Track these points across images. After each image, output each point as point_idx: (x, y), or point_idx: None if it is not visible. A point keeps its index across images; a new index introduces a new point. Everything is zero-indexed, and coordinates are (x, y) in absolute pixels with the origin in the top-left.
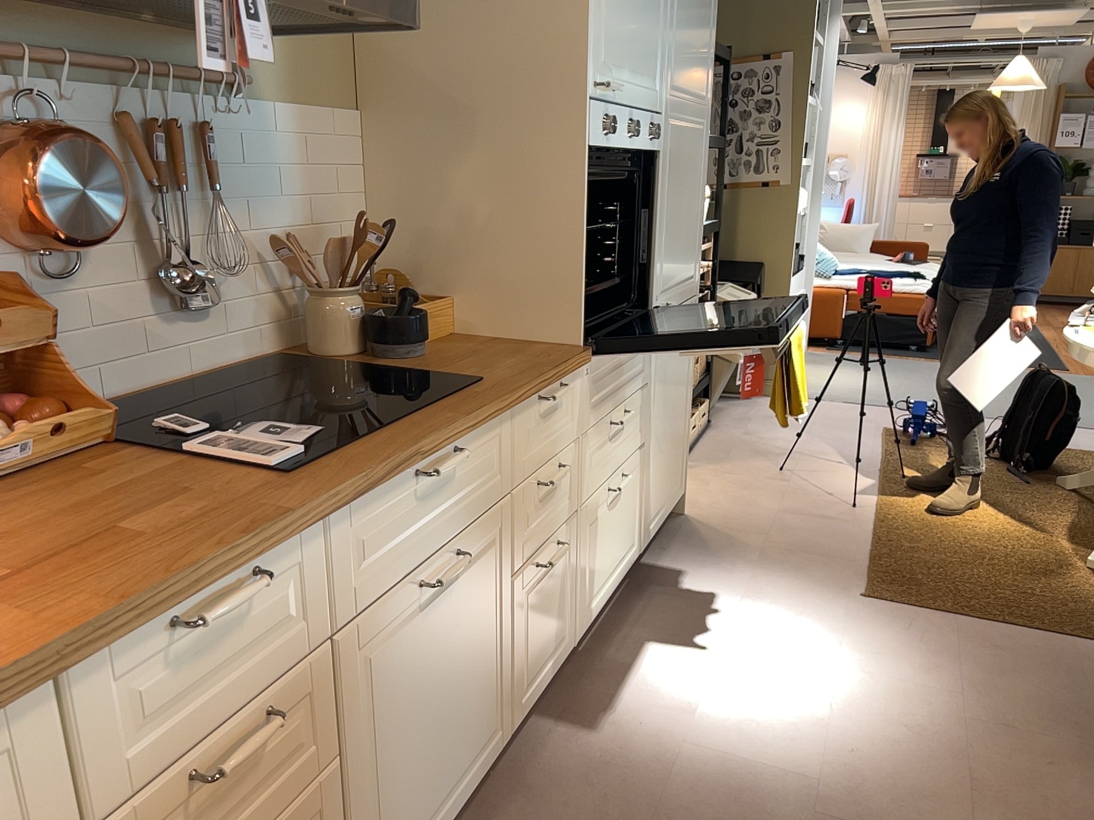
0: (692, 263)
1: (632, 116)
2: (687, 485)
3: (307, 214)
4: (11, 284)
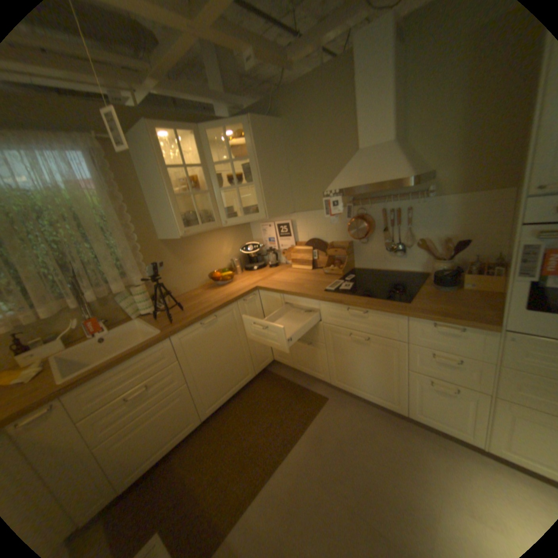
0: None
1: None
2: None
3: (461, 231)
4: (350, 244)
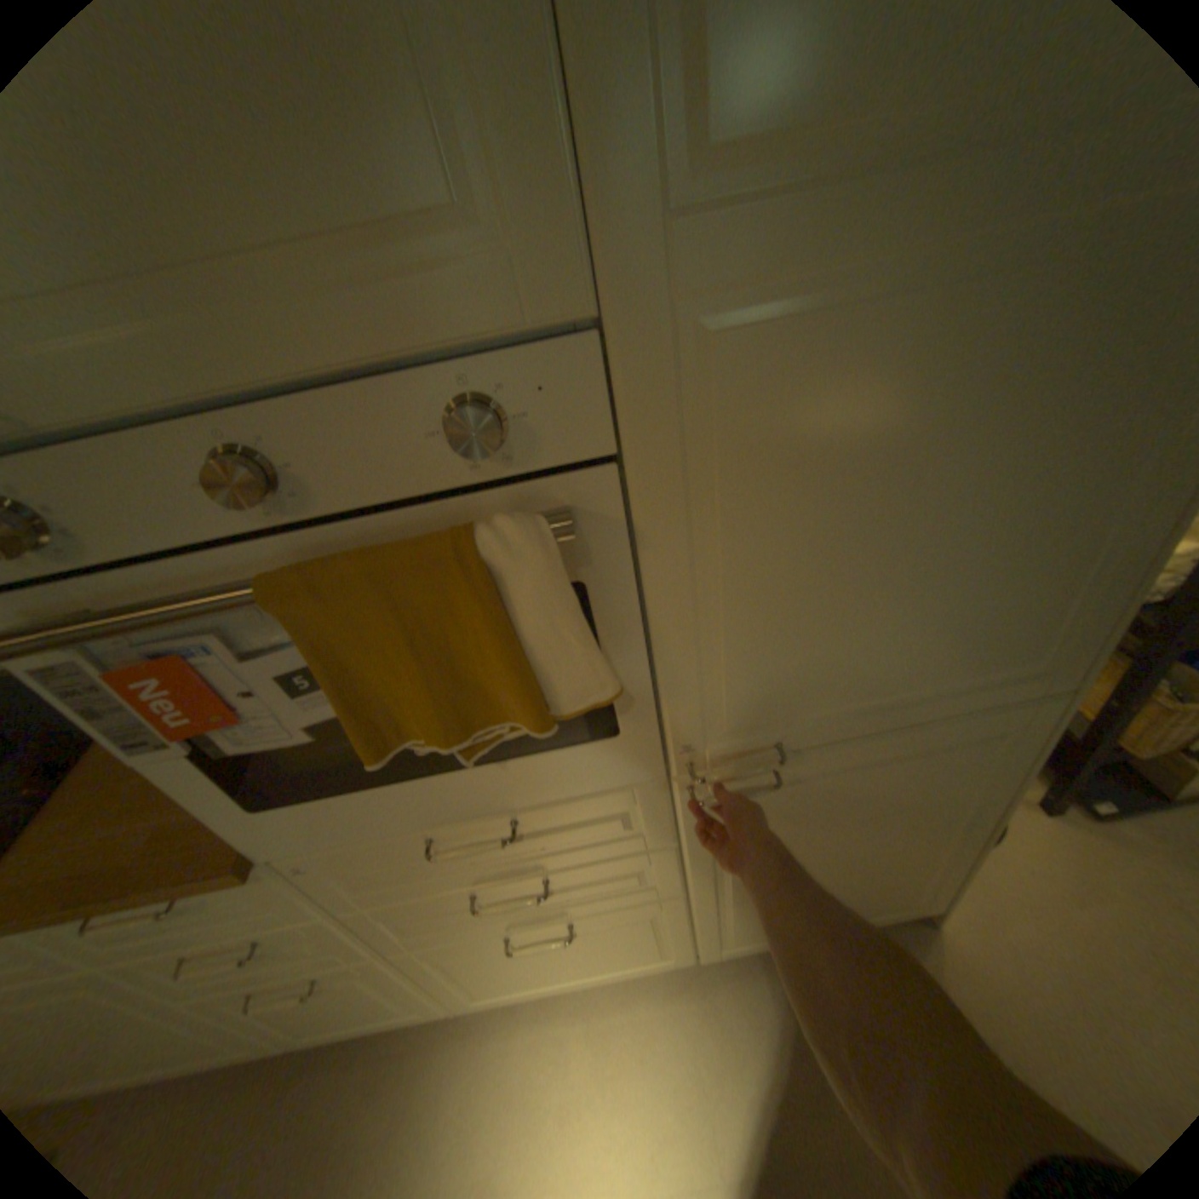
0: (1008, 649)
1: (218, 427)
2: (955, 909)
3: None
4: None
